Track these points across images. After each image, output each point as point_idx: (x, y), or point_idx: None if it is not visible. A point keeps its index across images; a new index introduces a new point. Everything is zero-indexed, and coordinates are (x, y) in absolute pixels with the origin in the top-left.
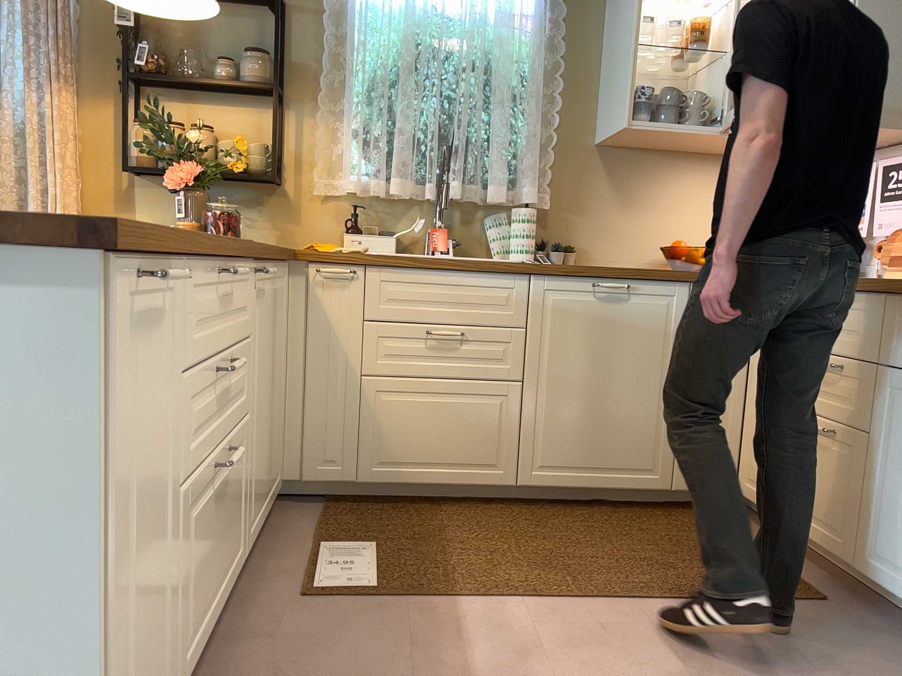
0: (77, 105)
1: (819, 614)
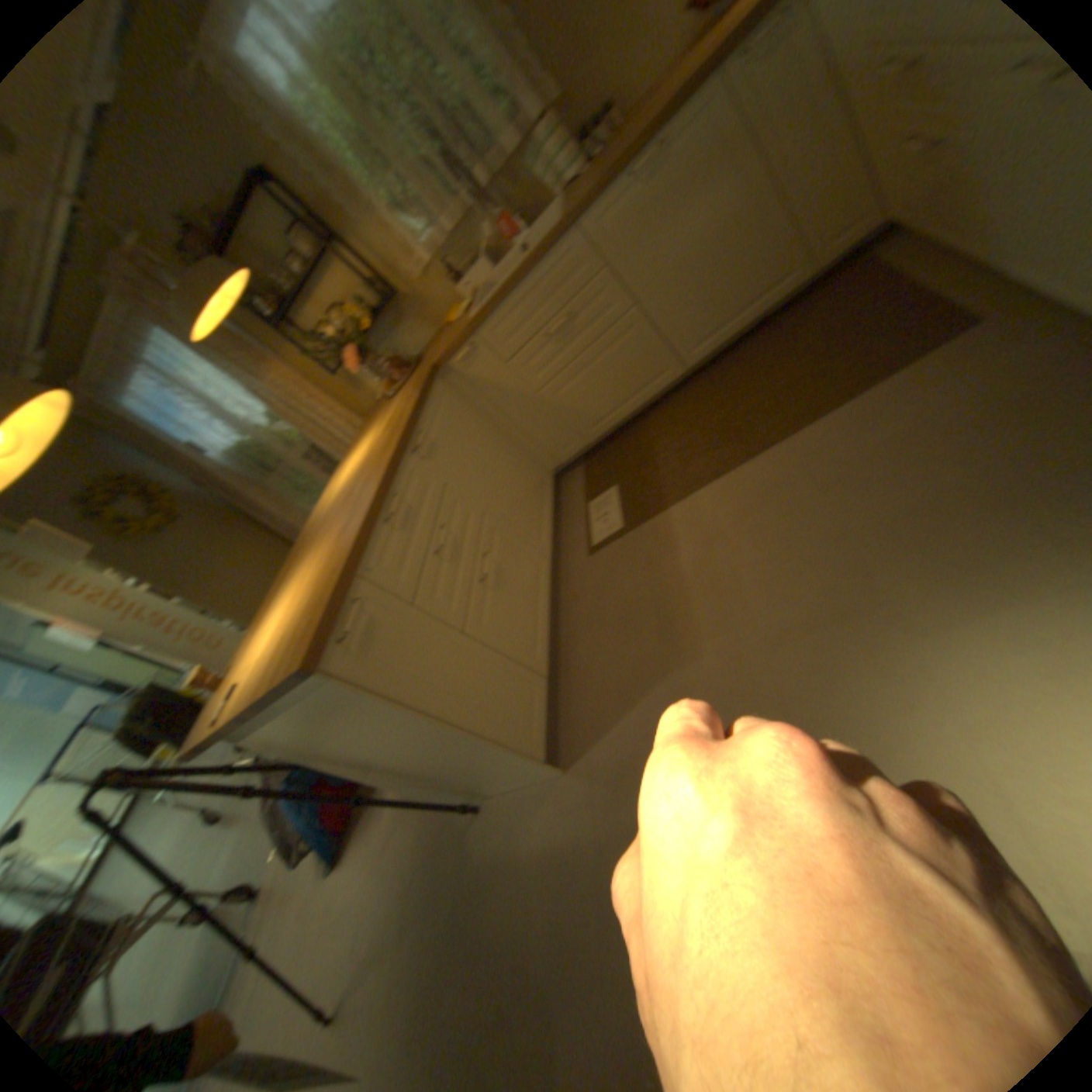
0: (276, 364)
1: (966, 344)
